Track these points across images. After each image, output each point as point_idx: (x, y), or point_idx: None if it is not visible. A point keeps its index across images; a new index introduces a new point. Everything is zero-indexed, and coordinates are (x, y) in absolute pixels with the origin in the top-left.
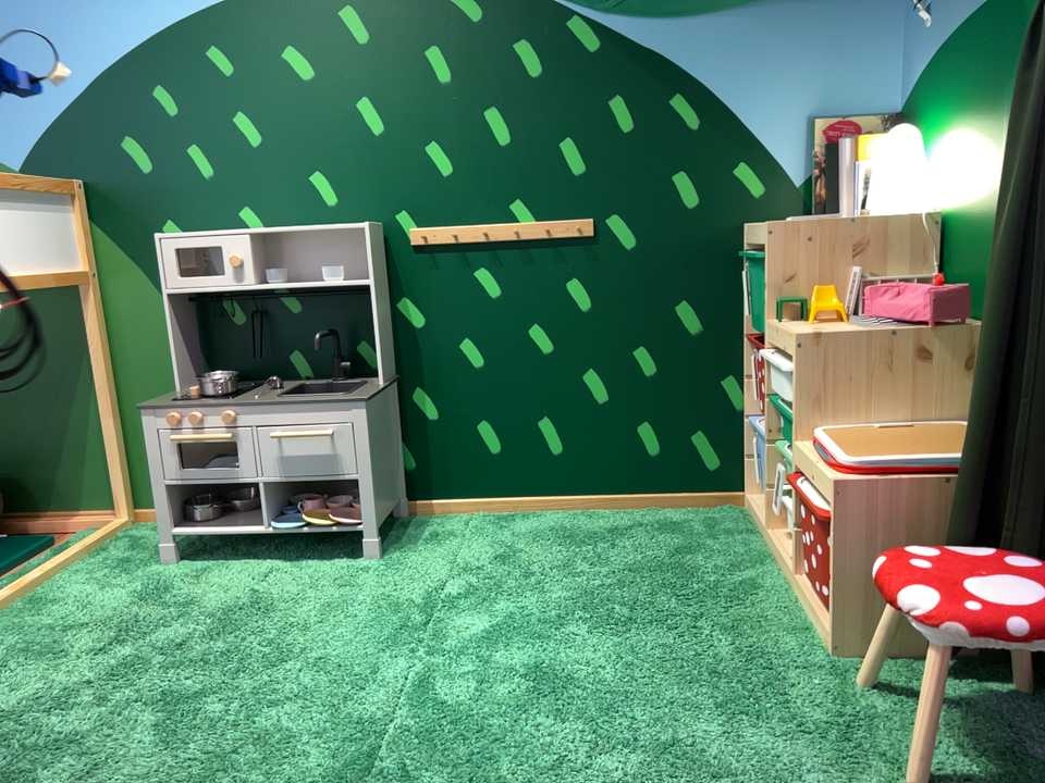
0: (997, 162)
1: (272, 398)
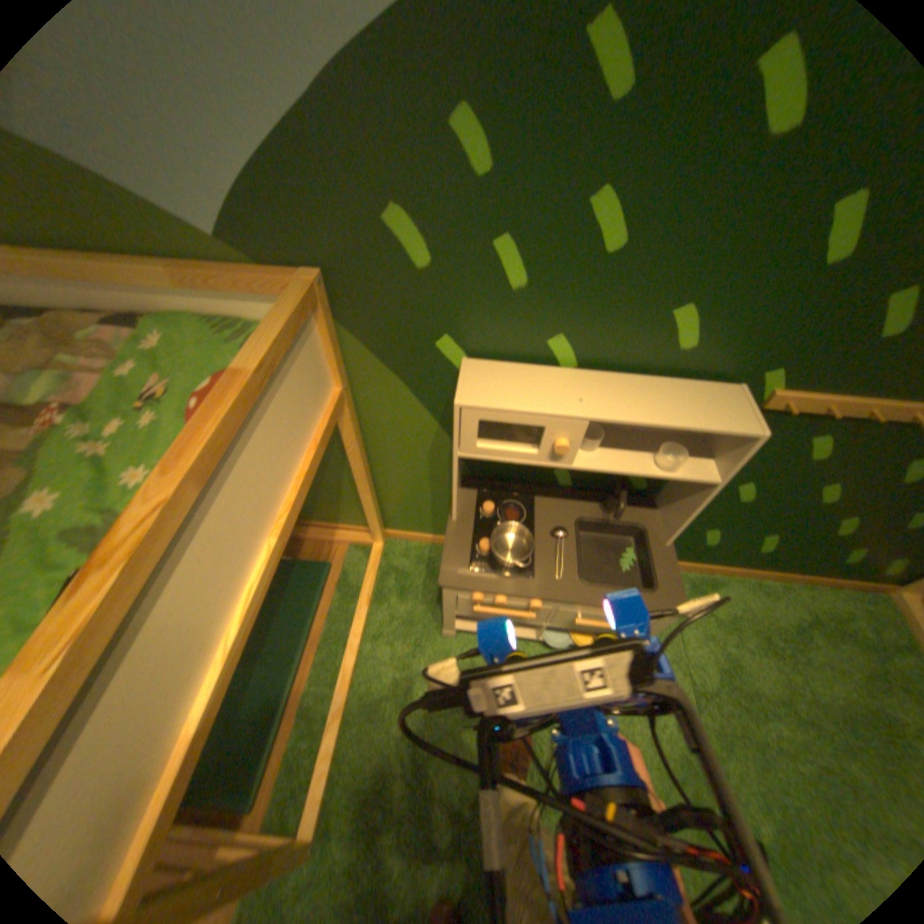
0: None
1: (579, 586)
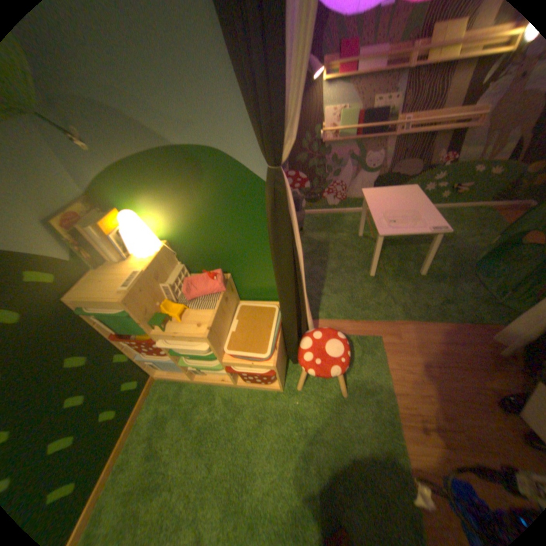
0: (203, 222)
1: None
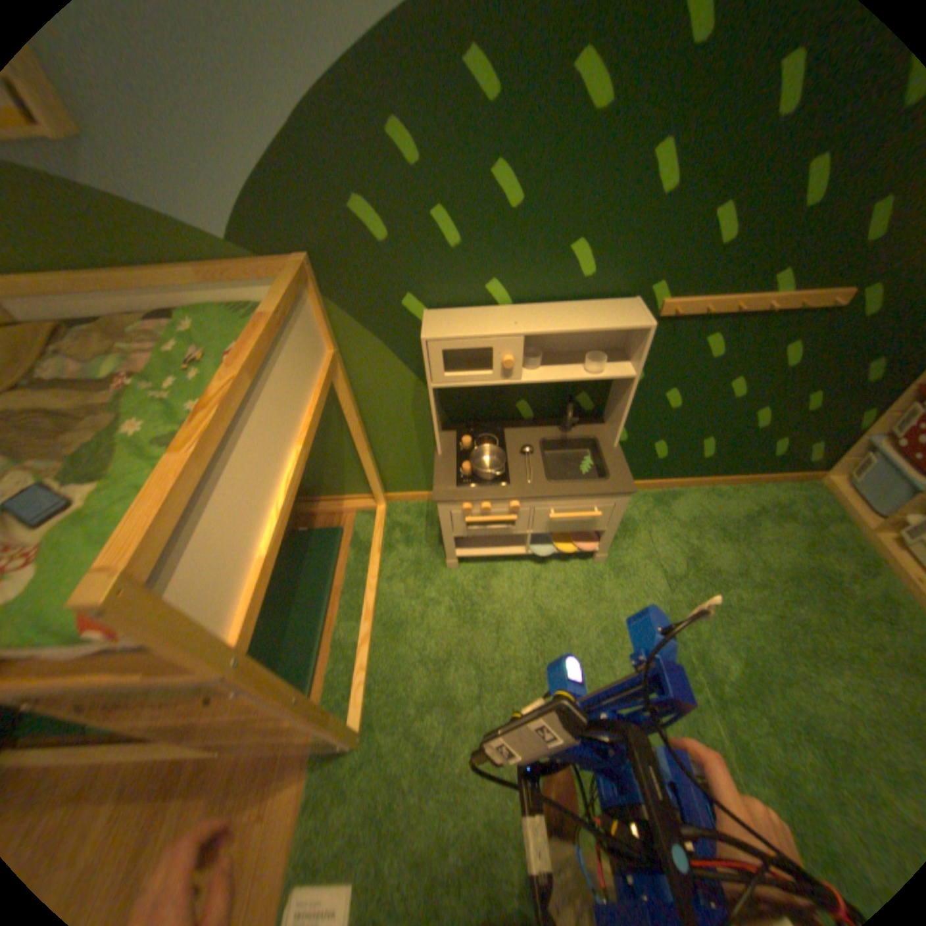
0: None
1: (546, 484)
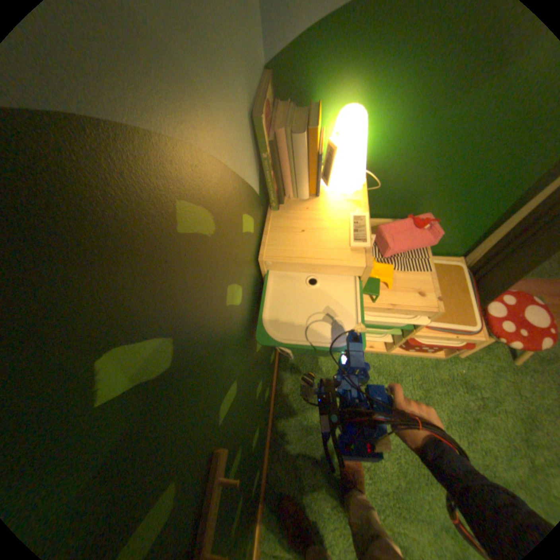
0: (451, 134)
1: None
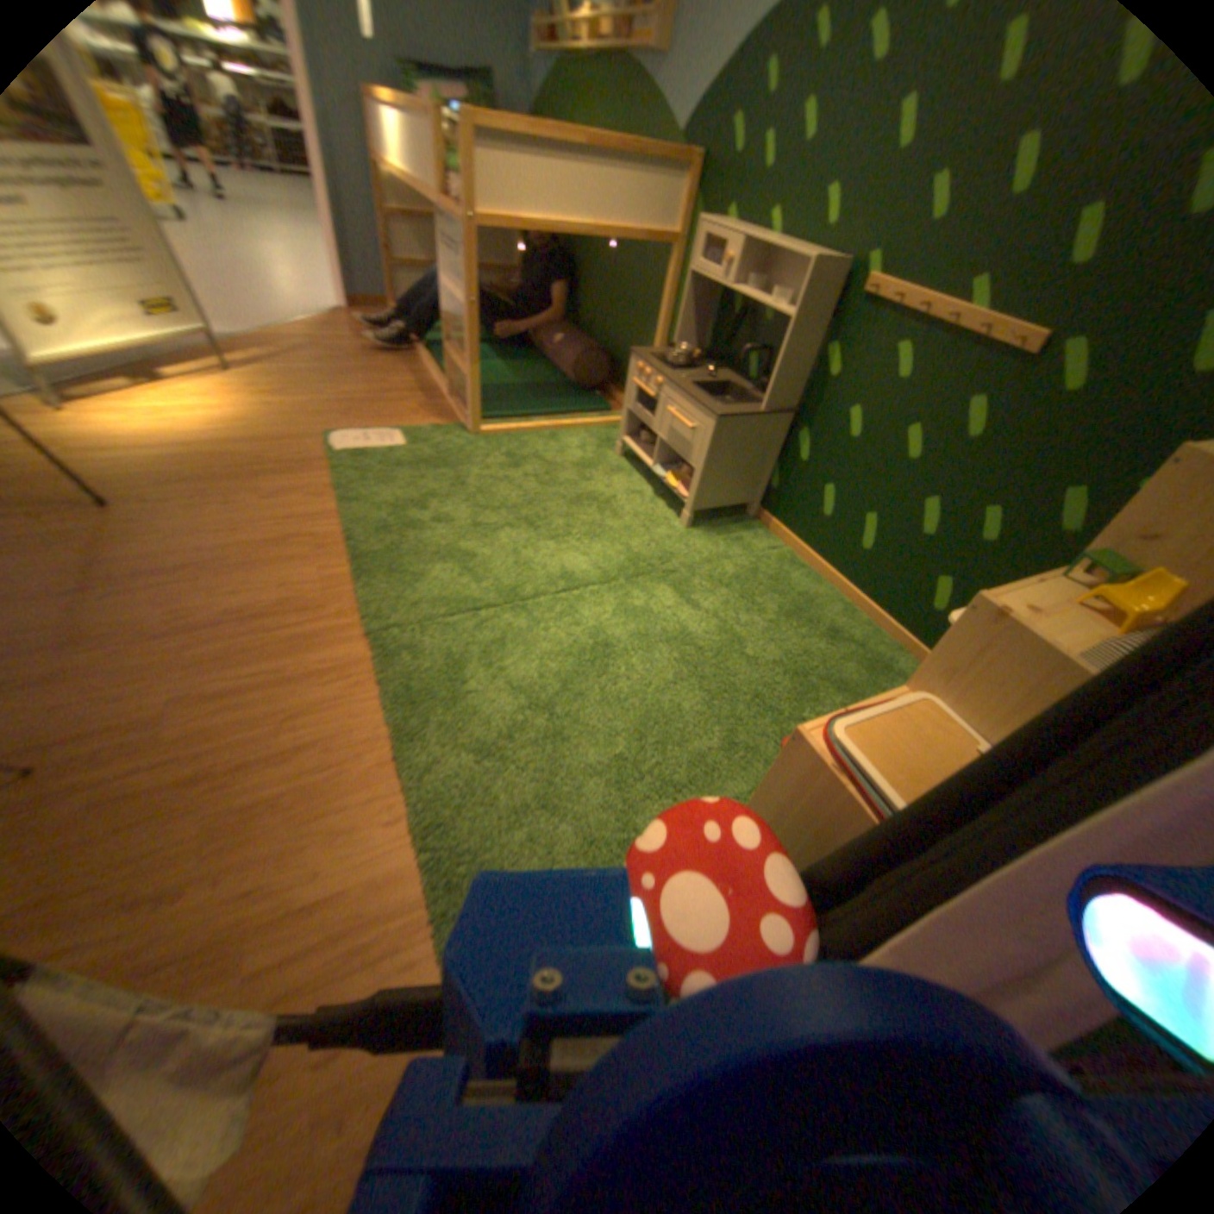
0: None
1: (686, 382)
